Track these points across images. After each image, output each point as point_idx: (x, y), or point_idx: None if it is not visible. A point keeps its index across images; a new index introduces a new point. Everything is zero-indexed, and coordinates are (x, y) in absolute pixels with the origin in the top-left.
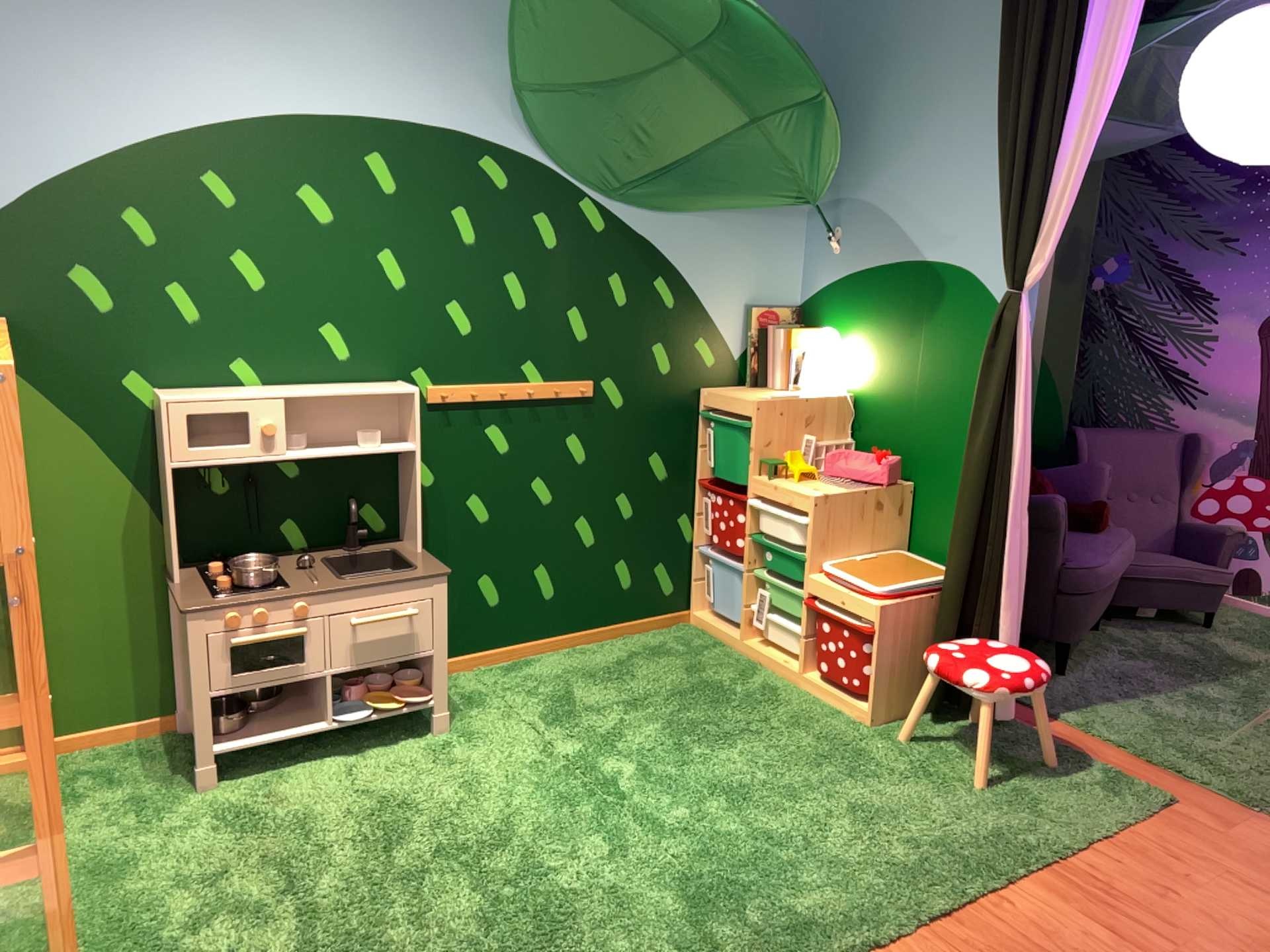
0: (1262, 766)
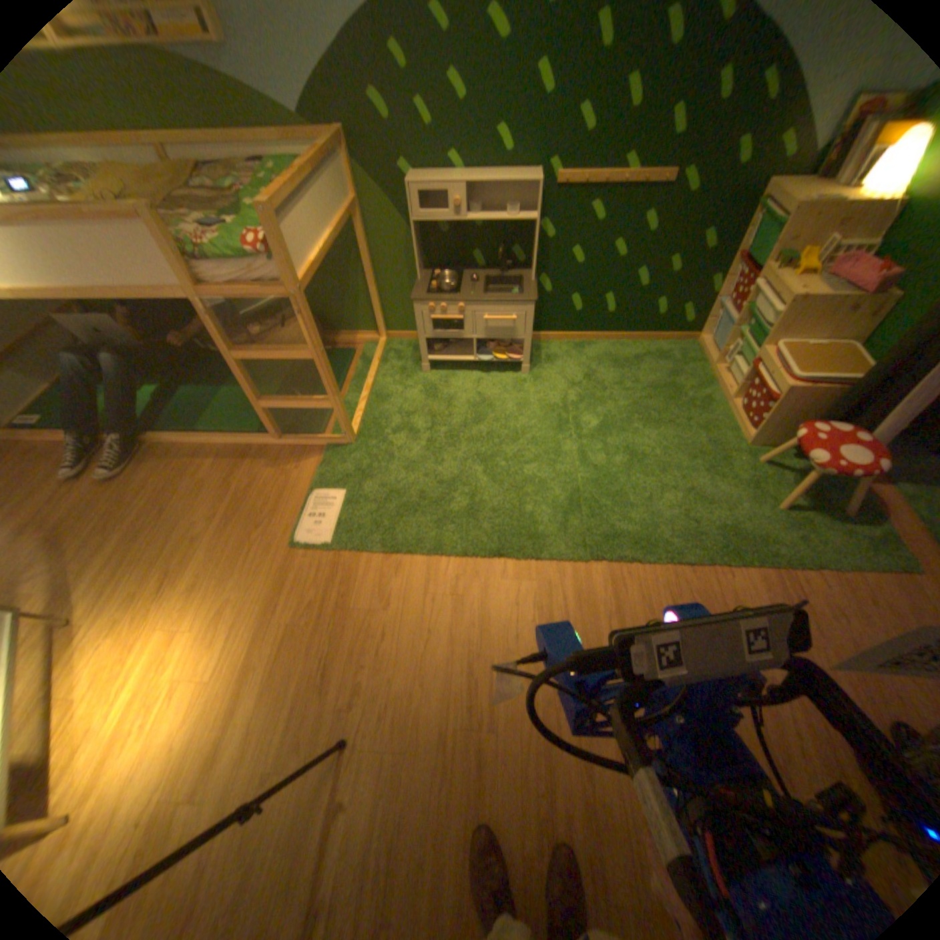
0: None
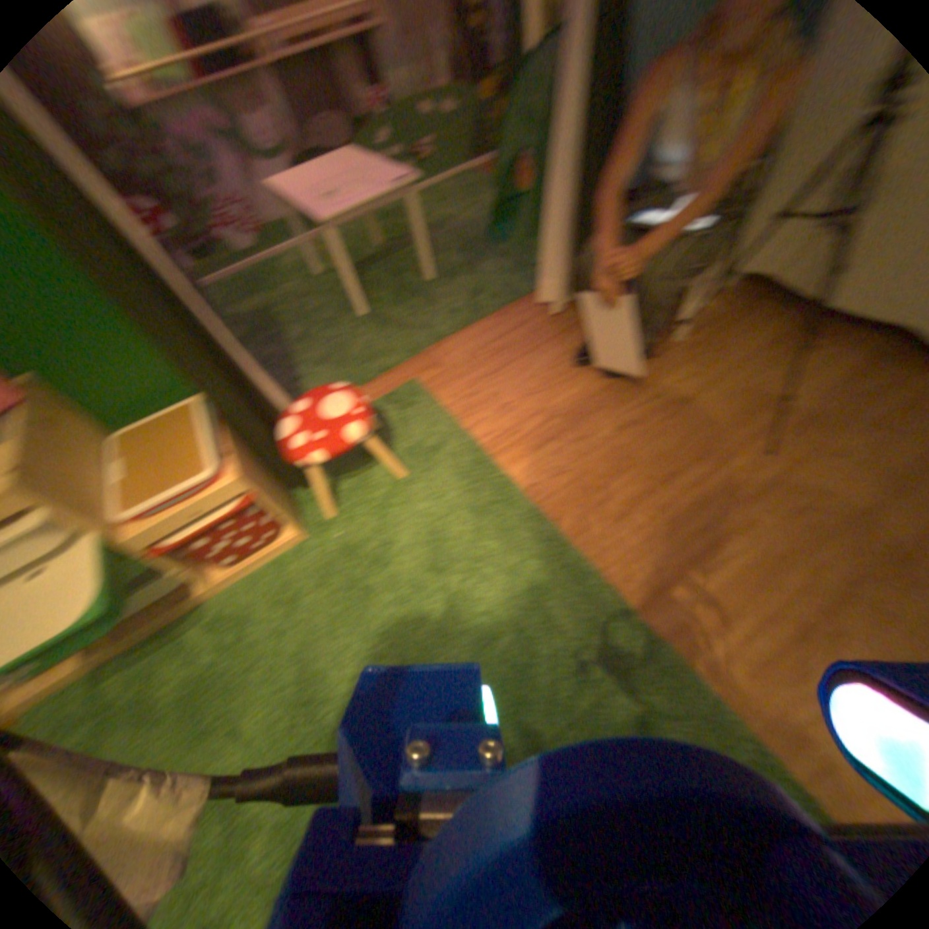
0: (389, 330)
